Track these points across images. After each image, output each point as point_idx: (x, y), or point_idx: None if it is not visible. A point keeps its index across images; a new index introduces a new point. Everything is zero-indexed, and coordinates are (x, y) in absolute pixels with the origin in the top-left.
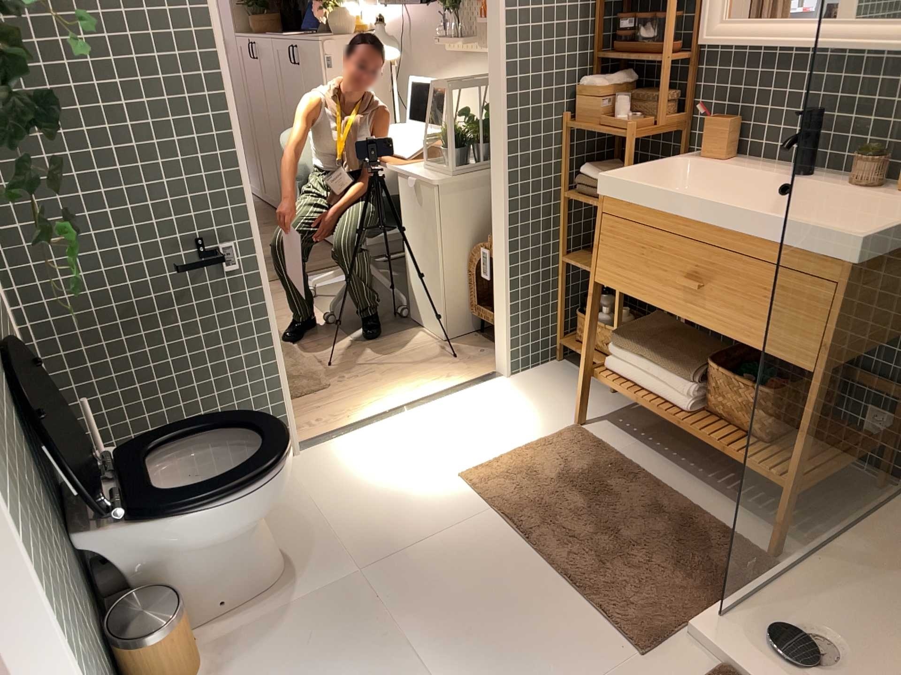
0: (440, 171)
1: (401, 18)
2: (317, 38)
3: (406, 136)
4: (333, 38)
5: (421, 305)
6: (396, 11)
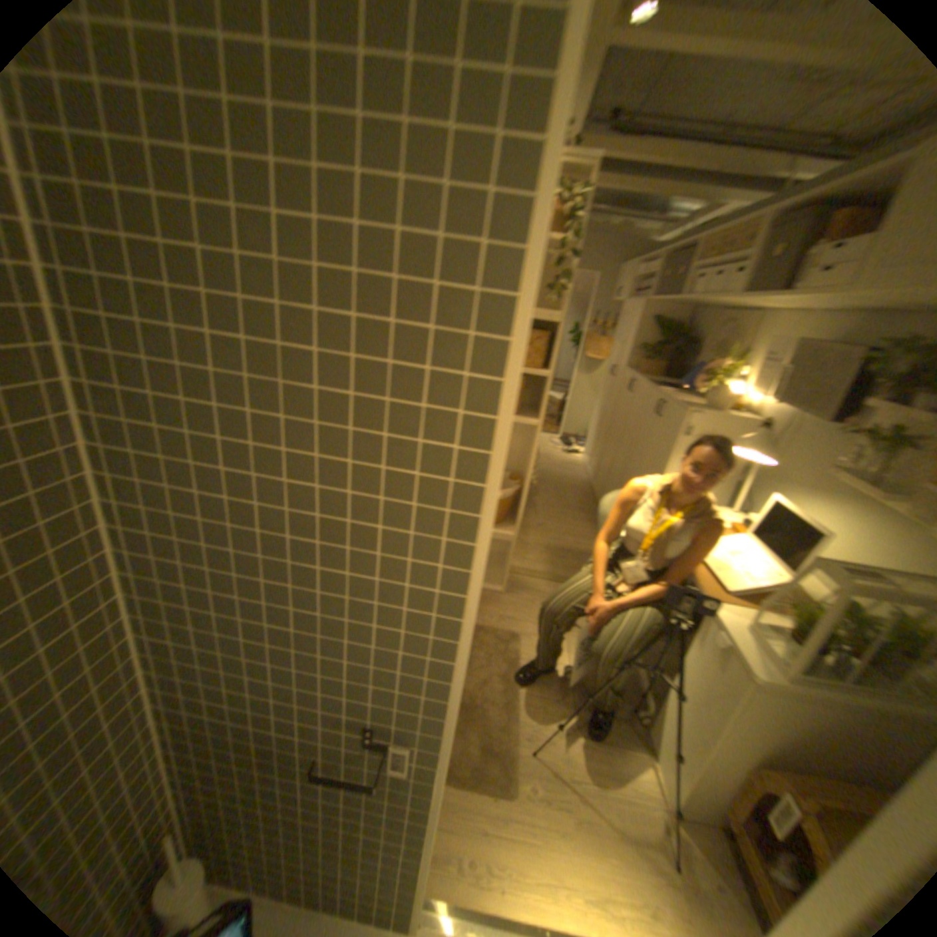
0: (776, 666)
1: (793, 413)
2: (689, 403)
3: (742, 556)
4: (706, 409)
5: (669, 748)
6: (790, 403)
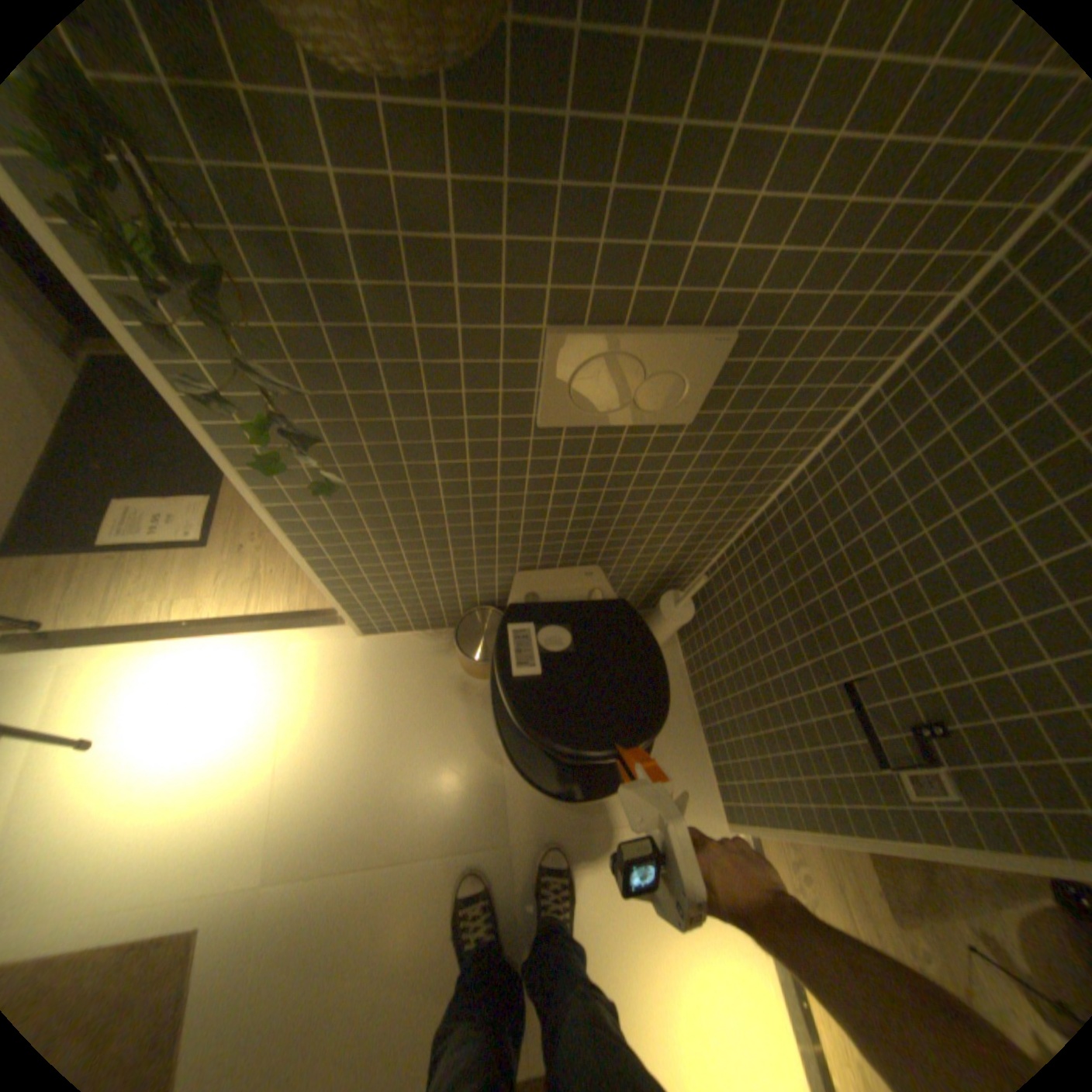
0: None
1: None
2: None
3: None
4: None
5: None
6: None
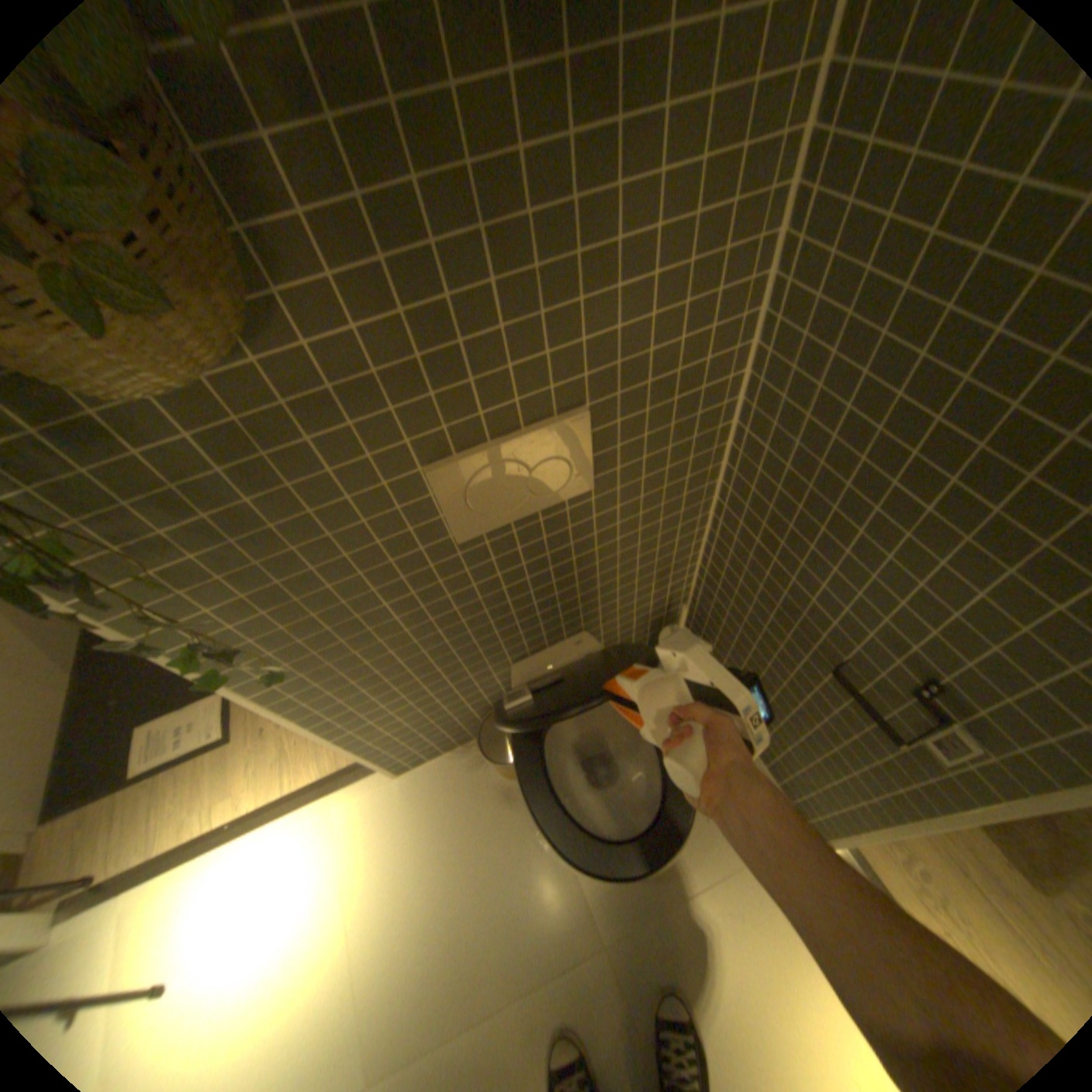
0: None
1: None
2: None
3: None
4: None
5: None
6: None
